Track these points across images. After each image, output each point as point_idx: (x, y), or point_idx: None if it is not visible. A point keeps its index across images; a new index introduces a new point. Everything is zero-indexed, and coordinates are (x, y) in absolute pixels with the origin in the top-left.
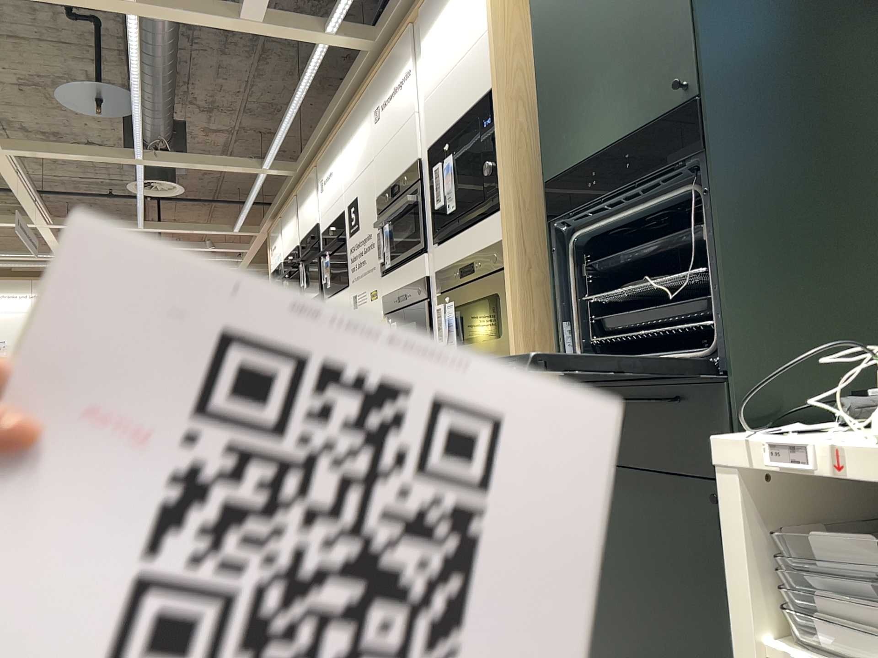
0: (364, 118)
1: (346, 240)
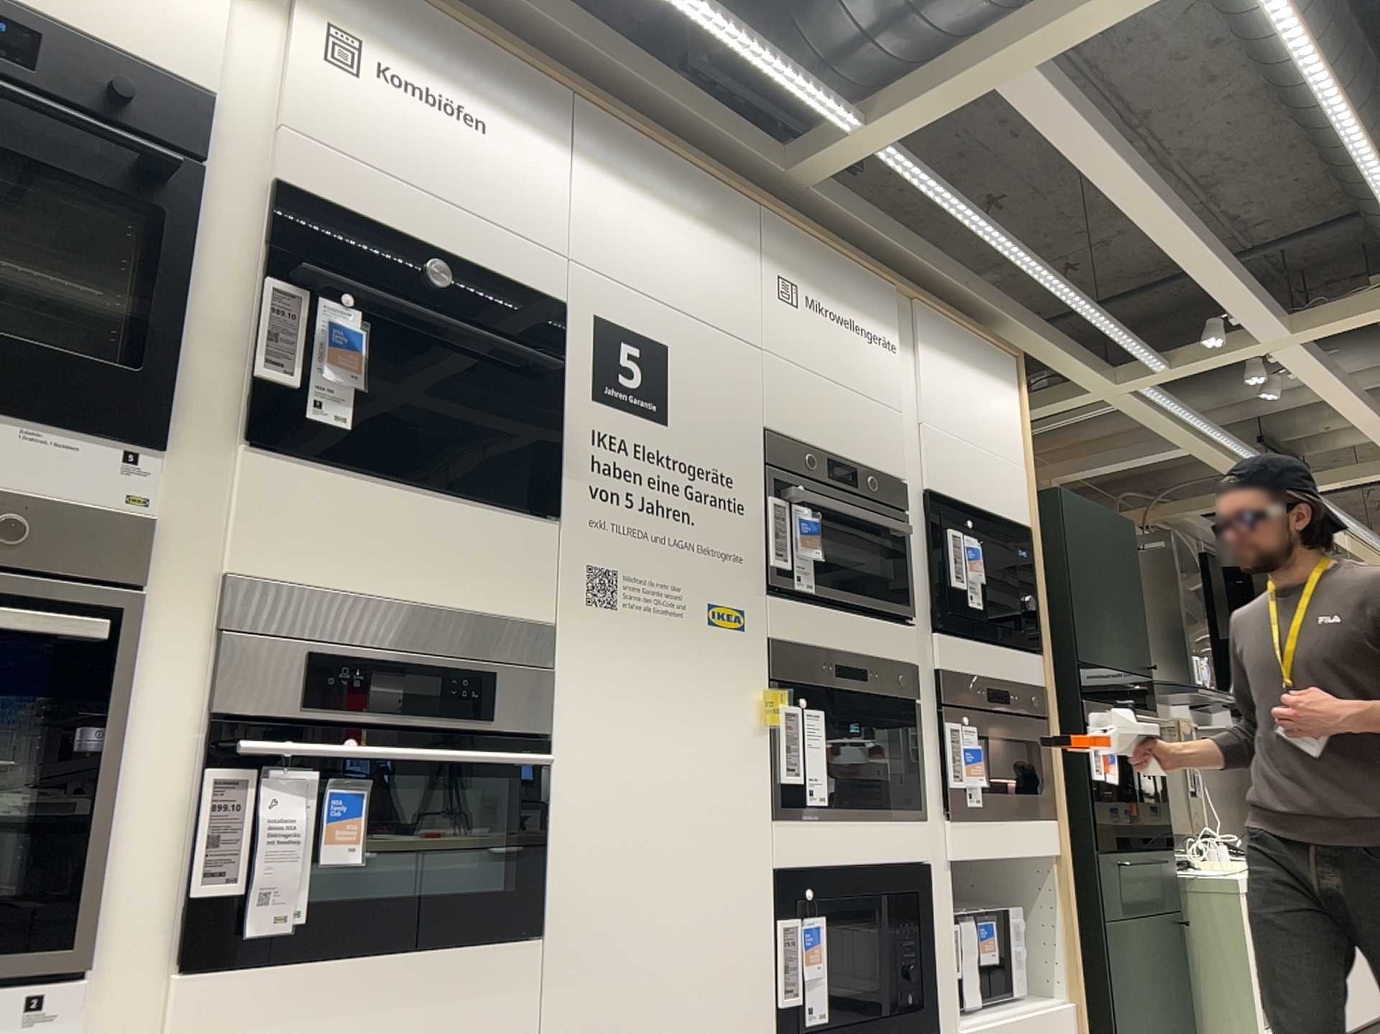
0: (731, 233)
1: (571, 389)
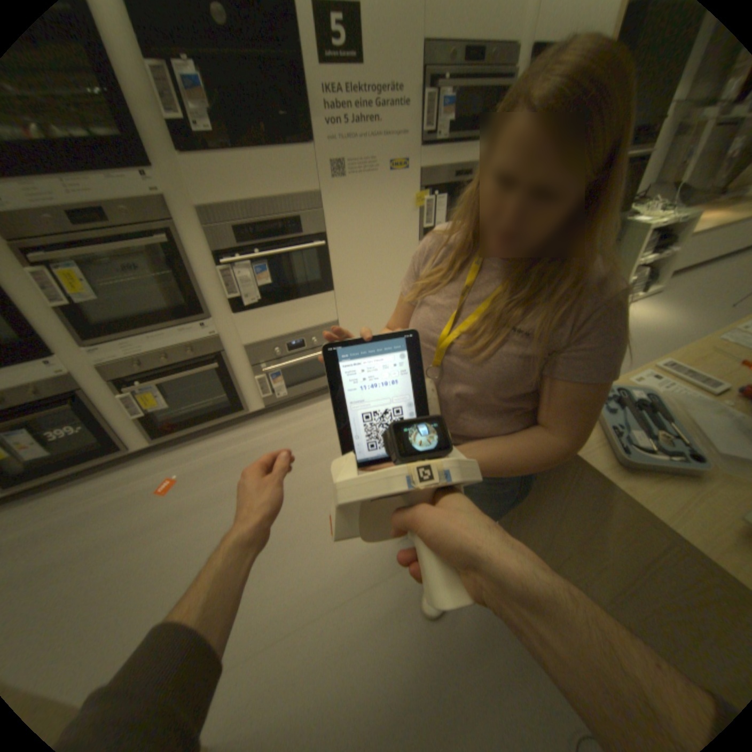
0: None
1: (305, 64)
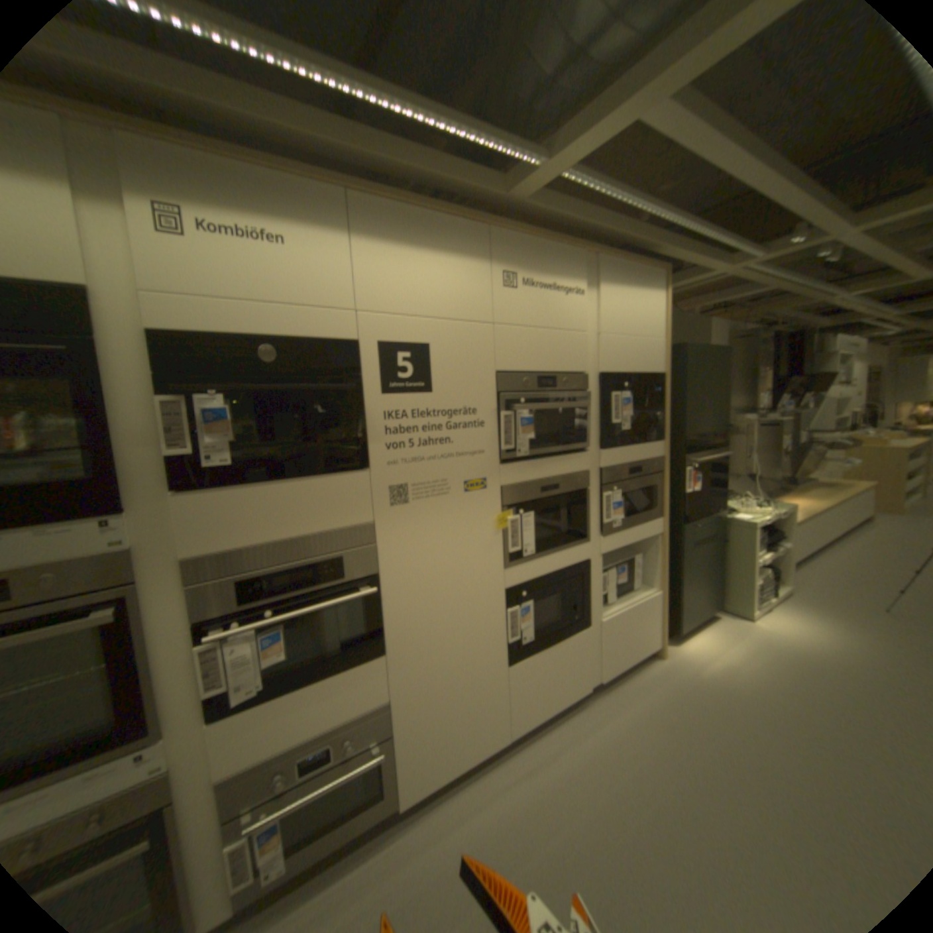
0: (468, 254)
1: (368, 394)
